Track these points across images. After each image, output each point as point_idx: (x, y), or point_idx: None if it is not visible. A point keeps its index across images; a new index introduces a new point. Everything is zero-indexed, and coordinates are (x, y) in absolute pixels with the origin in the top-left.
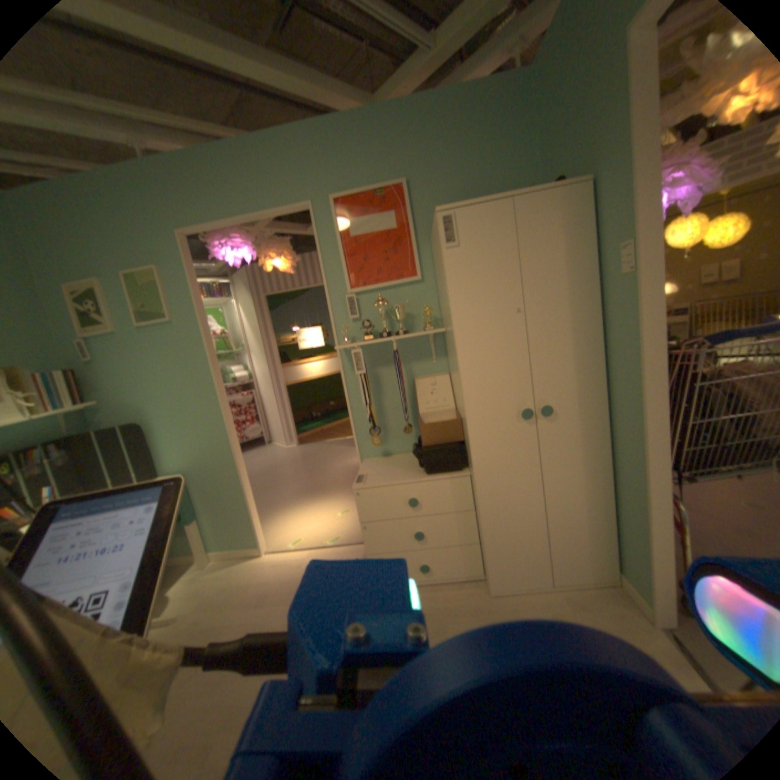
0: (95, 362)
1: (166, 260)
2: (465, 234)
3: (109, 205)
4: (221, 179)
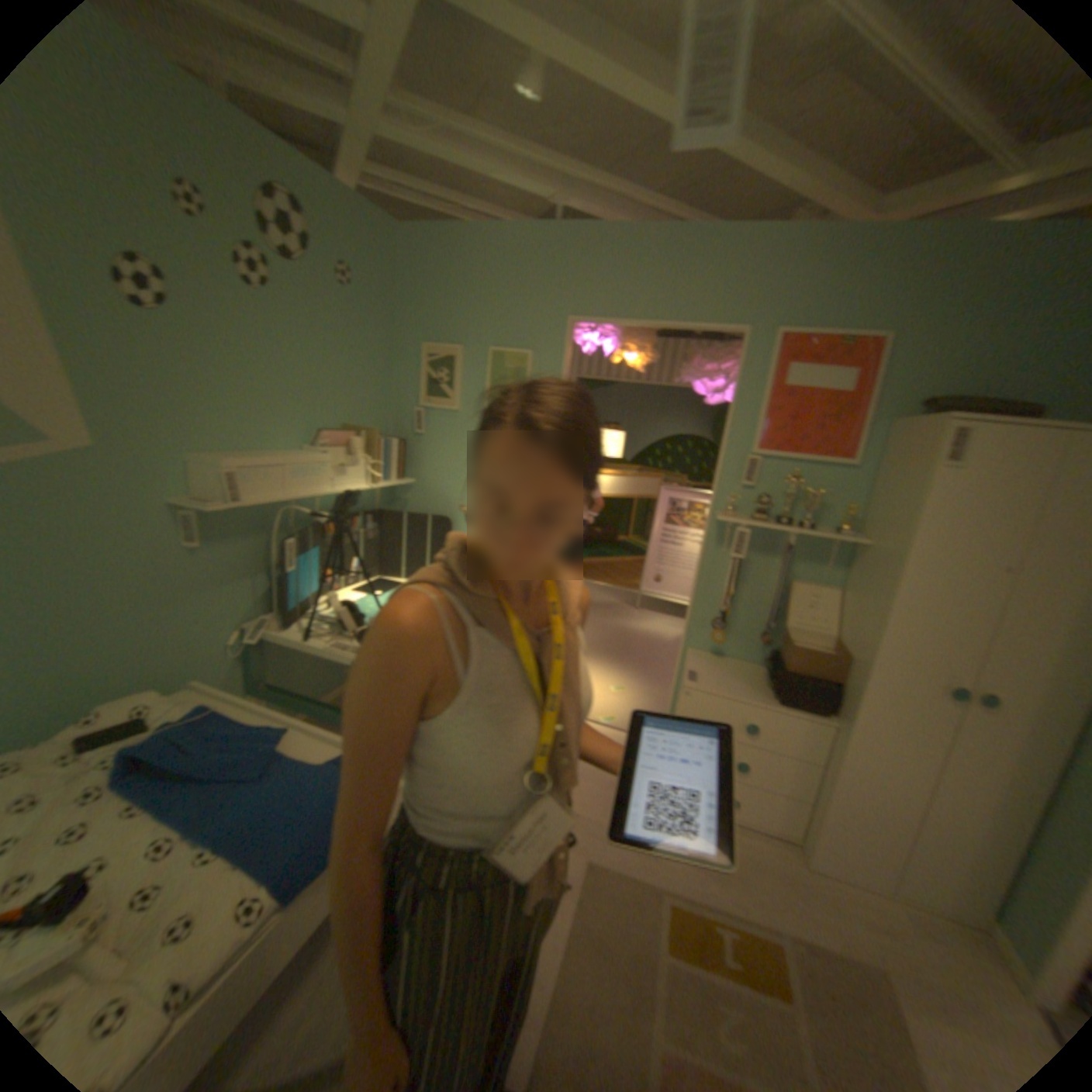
0: (430, 436)
1: (548, 347)
2: (982, 456)
3: (508, 267)
4: (650, 270)
